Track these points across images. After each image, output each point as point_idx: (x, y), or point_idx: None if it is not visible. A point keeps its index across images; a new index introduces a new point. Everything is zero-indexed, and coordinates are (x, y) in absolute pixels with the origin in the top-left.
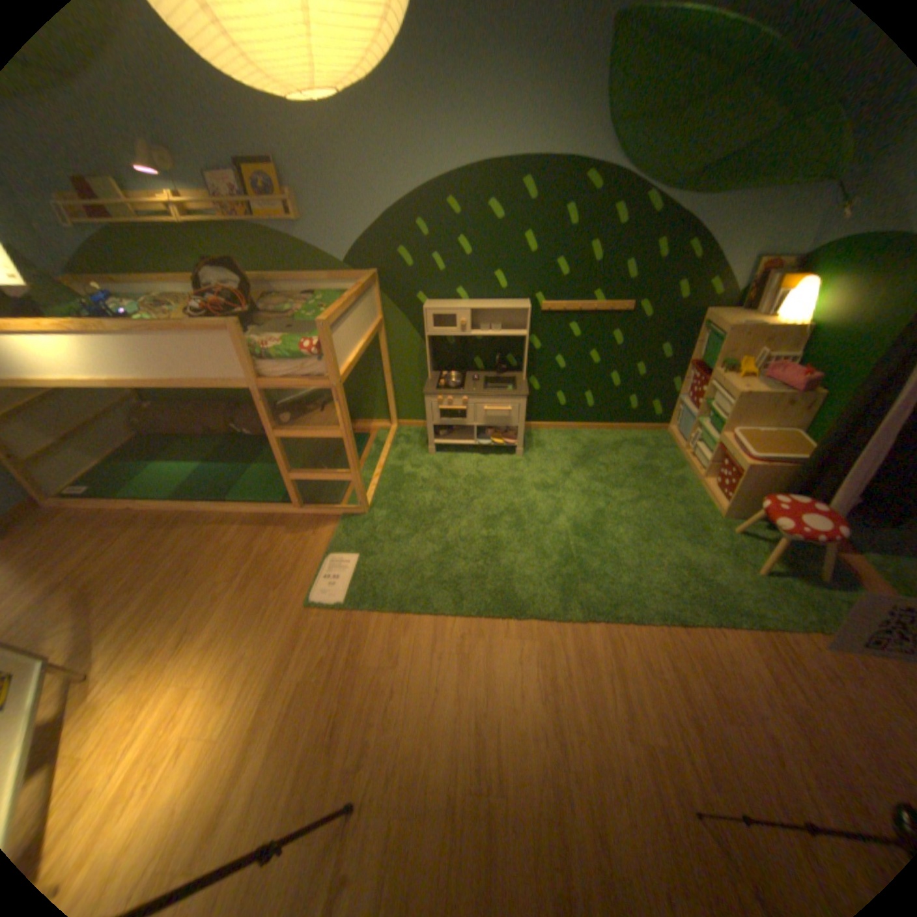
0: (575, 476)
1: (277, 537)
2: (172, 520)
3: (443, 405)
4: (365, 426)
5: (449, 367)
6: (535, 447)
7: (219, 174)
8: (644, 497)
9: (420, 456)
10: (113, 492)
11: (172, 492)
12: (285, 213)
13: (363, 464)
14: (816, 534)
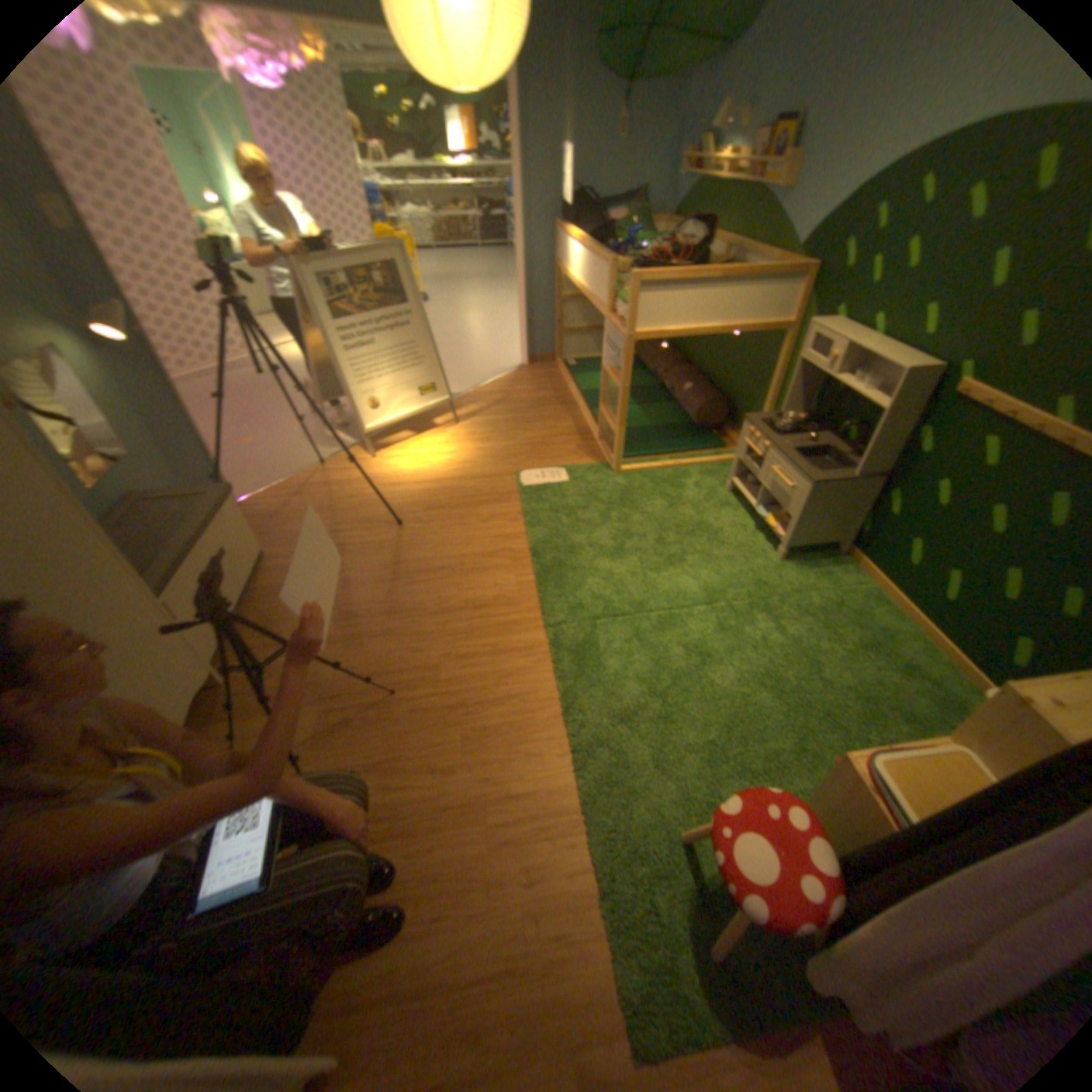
0: (779, 619)
1: (570, 445)
2: (565, 403)
3: (750, 440)
4: (734, 440)
5: (823, 417)
6: (816, 574)
7: (760, 133)
8: (786, 701)
9: (717, 486)
10: (576, 374)
11: (587, 391)
12: (786, 178)
13: (679, 457)
14: (725, 853)
